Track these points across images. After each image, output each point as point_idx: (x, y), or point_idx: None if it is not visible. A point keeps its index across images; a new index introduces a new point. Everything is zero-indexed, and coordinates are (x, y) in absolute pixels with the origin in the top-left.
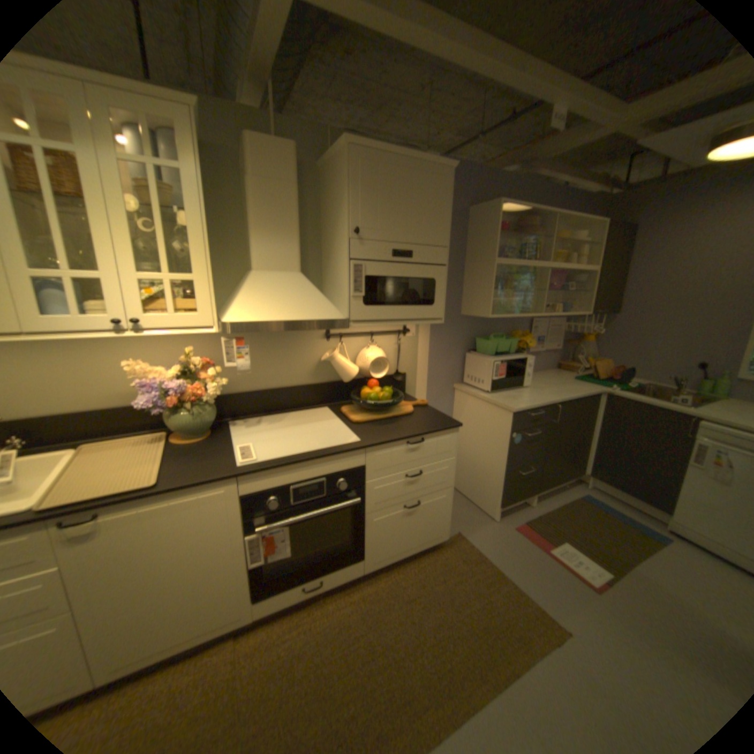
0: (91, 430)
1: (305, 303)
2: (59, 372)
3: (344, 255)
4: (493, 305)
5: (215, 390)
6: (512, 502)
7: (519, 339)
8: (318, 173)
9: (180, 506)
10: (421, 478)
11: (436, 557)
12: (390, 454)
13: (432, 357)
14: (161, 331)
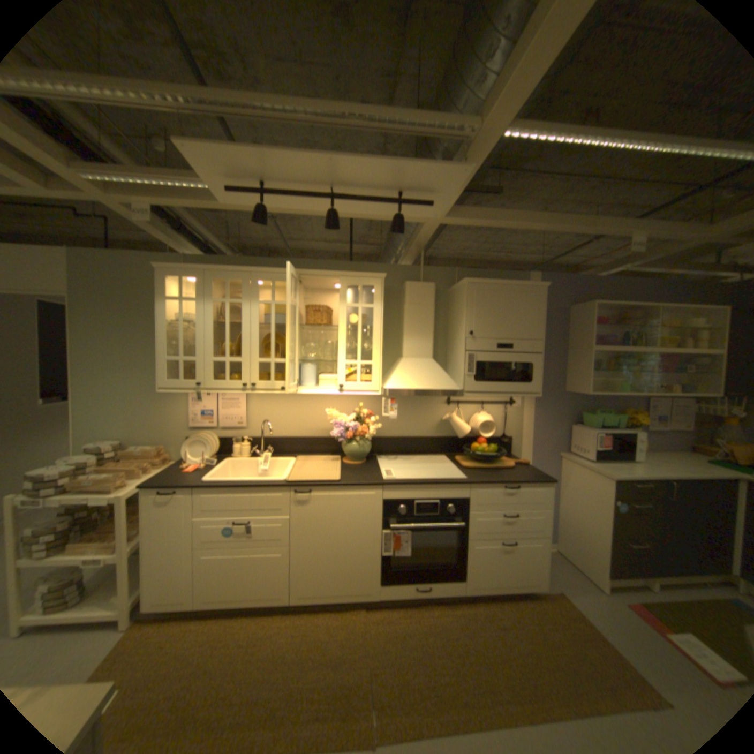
0: (303, 448)
1: (434, 379)
2: (295, 412)
3: (462, 348)
4: (595, 384)
5: (372, 432)
6: (624, 577)
7: (632, 417)
8: (448, 296)
9: (351, 496)
10: (519, 522)
11: (534, 605)
12: (490, 494)
13: (537, 425)
14: (352, 392)
